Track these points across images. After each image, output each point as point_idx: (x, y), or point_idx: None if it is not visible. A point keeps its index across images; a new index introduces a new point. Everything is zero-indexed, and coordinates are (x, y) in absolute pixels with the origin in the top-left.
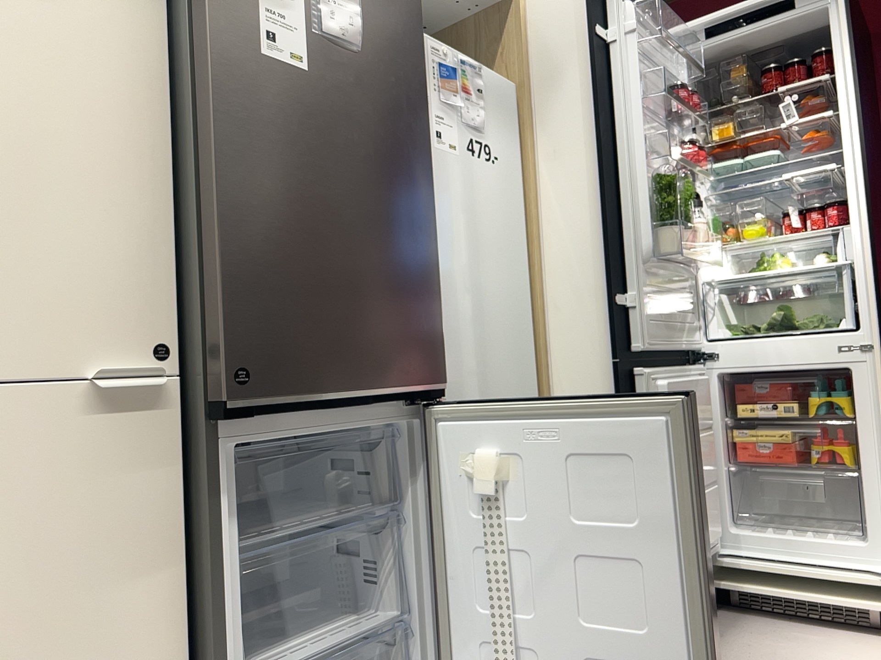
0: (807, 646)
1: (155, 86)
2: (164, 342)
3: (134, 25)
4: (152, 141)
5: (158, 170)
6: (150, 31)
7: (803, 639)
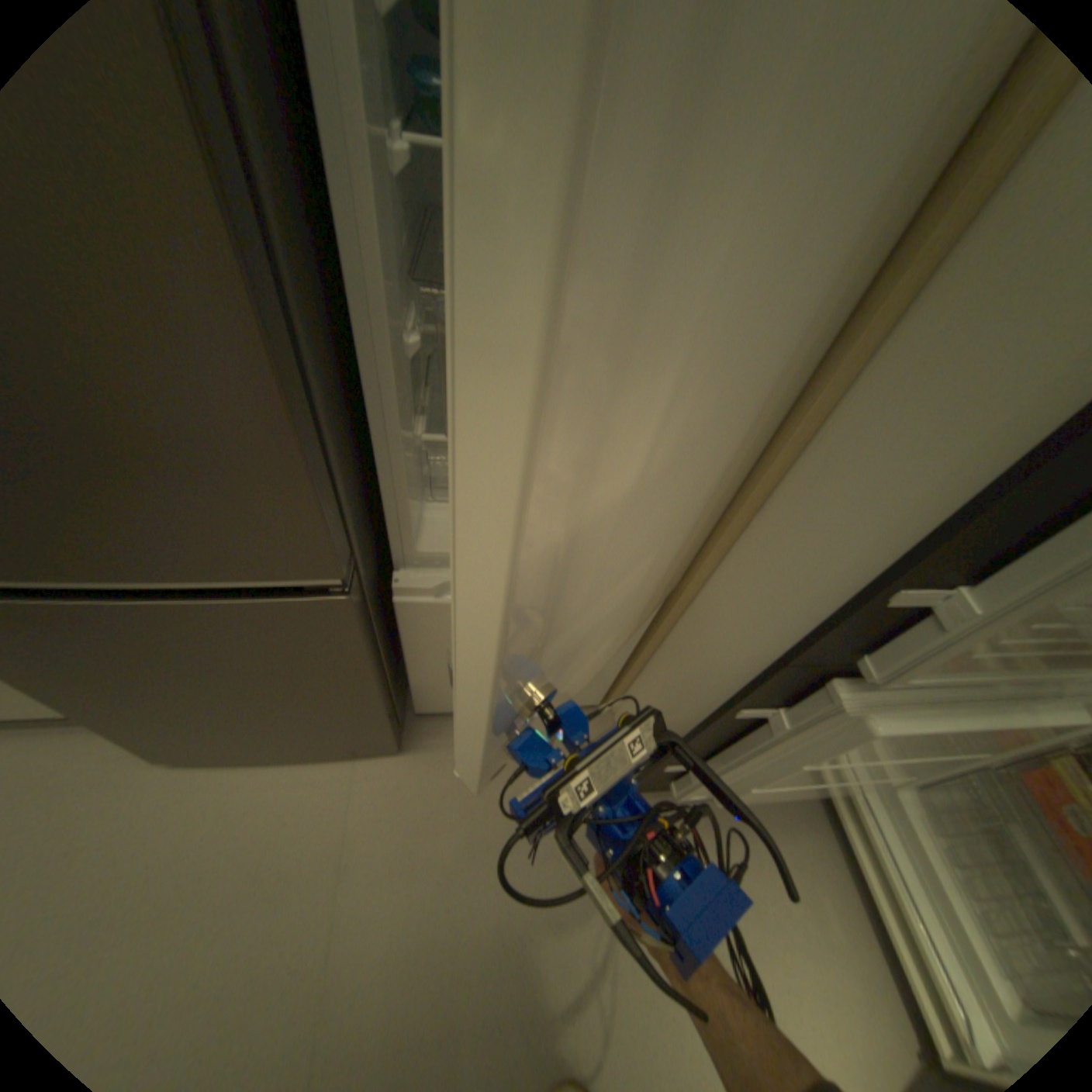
0: (804, 931)
1: None
2: None
3: None
4: None
5: None
6: None
7: (816, 919)
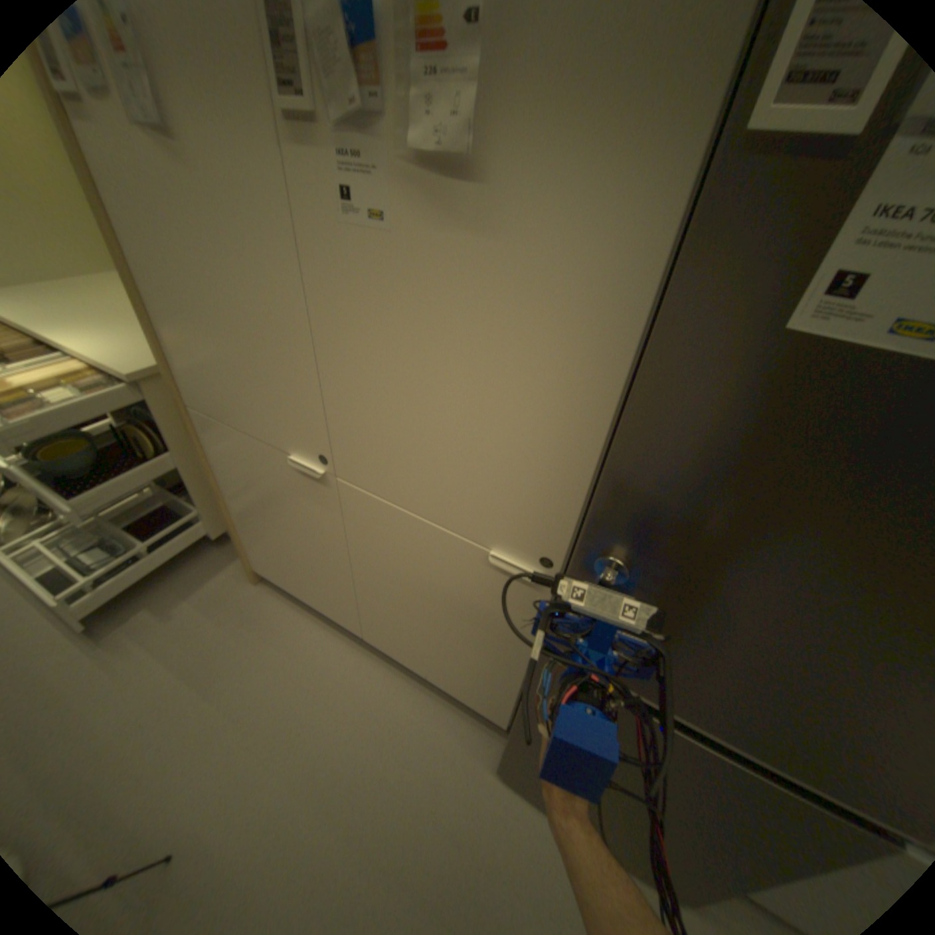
0: None
1: (623, 328)
2: (552, 556)
3: (622, 235)
4: (596, 397)
5: (592, 427)
6: (645, 240)
7: None
